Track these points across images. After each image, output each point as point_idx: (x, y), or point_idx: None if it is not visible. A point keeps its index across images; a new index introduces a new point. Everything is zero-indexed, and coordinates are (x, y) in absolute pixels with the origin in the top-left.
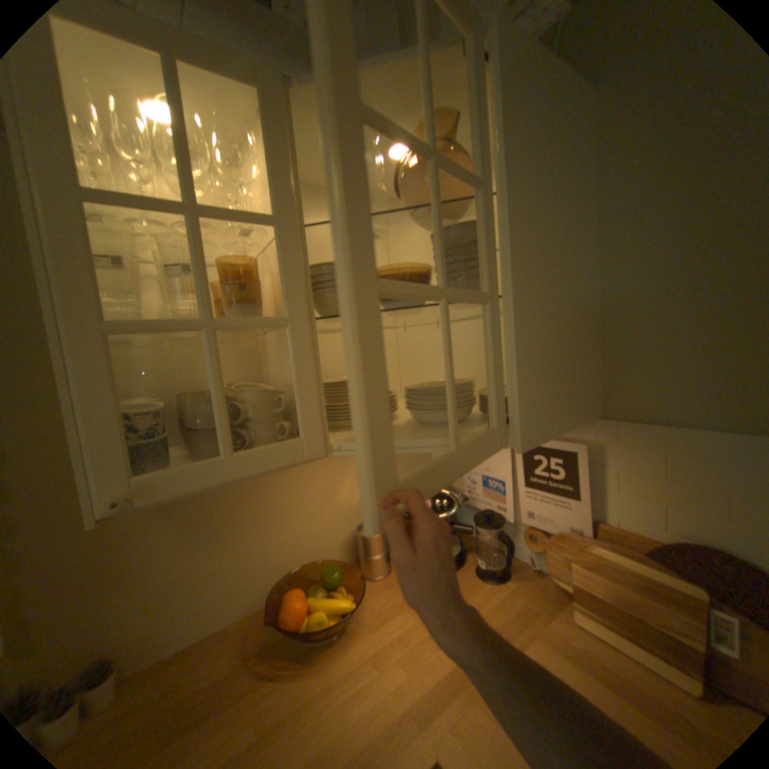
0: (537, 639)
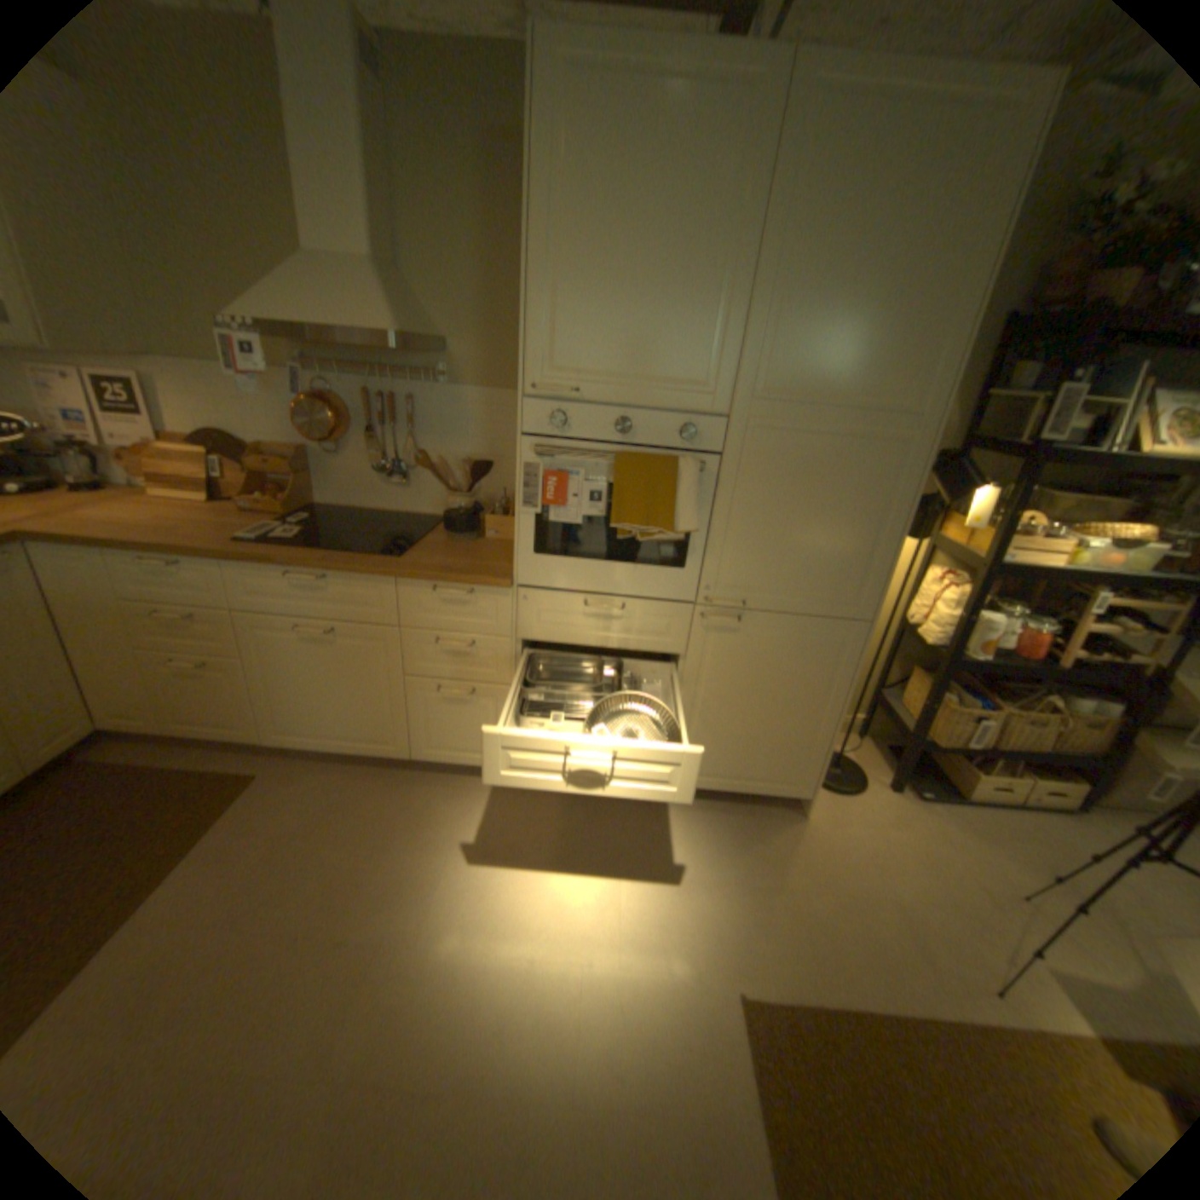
0: (112, 503)
